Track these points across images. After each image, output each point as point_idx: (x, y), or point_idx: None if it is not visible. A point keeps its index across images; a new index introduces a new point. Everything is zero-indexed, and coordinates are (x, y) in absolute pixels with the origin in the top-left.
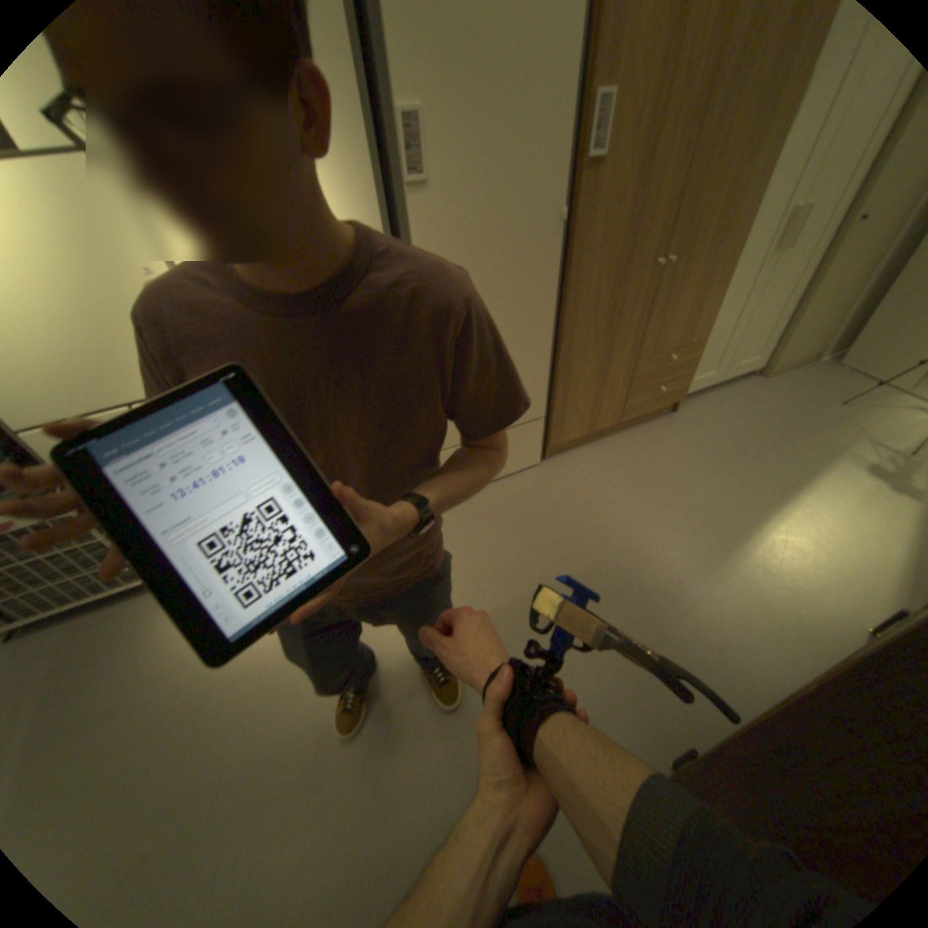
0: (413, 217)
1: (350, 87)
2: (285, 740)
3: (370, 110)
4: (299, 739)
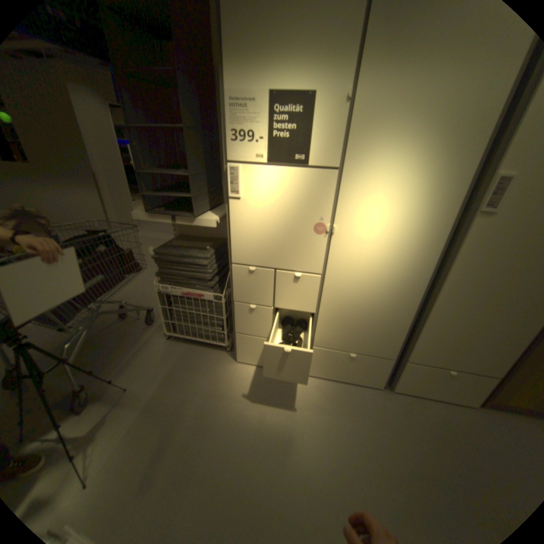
0: (474, 229)
1: (475, 161)
2: (252, 489)
3: (477, 172)
4: (260, 496)
